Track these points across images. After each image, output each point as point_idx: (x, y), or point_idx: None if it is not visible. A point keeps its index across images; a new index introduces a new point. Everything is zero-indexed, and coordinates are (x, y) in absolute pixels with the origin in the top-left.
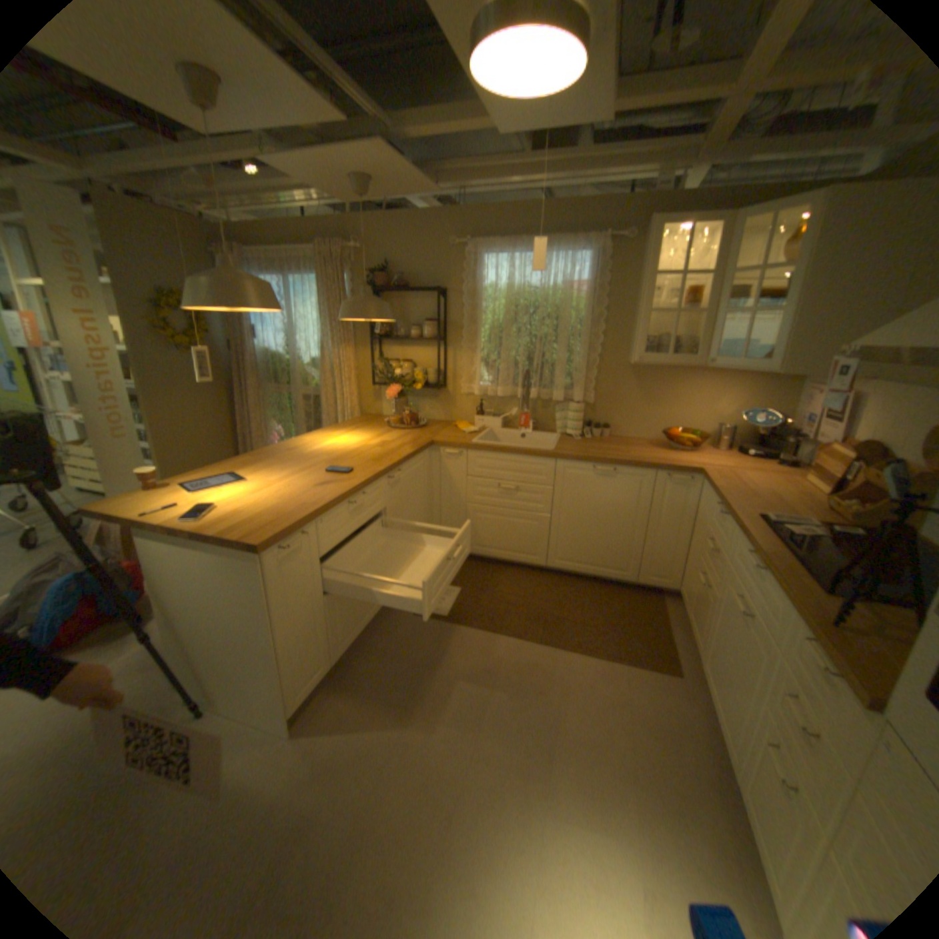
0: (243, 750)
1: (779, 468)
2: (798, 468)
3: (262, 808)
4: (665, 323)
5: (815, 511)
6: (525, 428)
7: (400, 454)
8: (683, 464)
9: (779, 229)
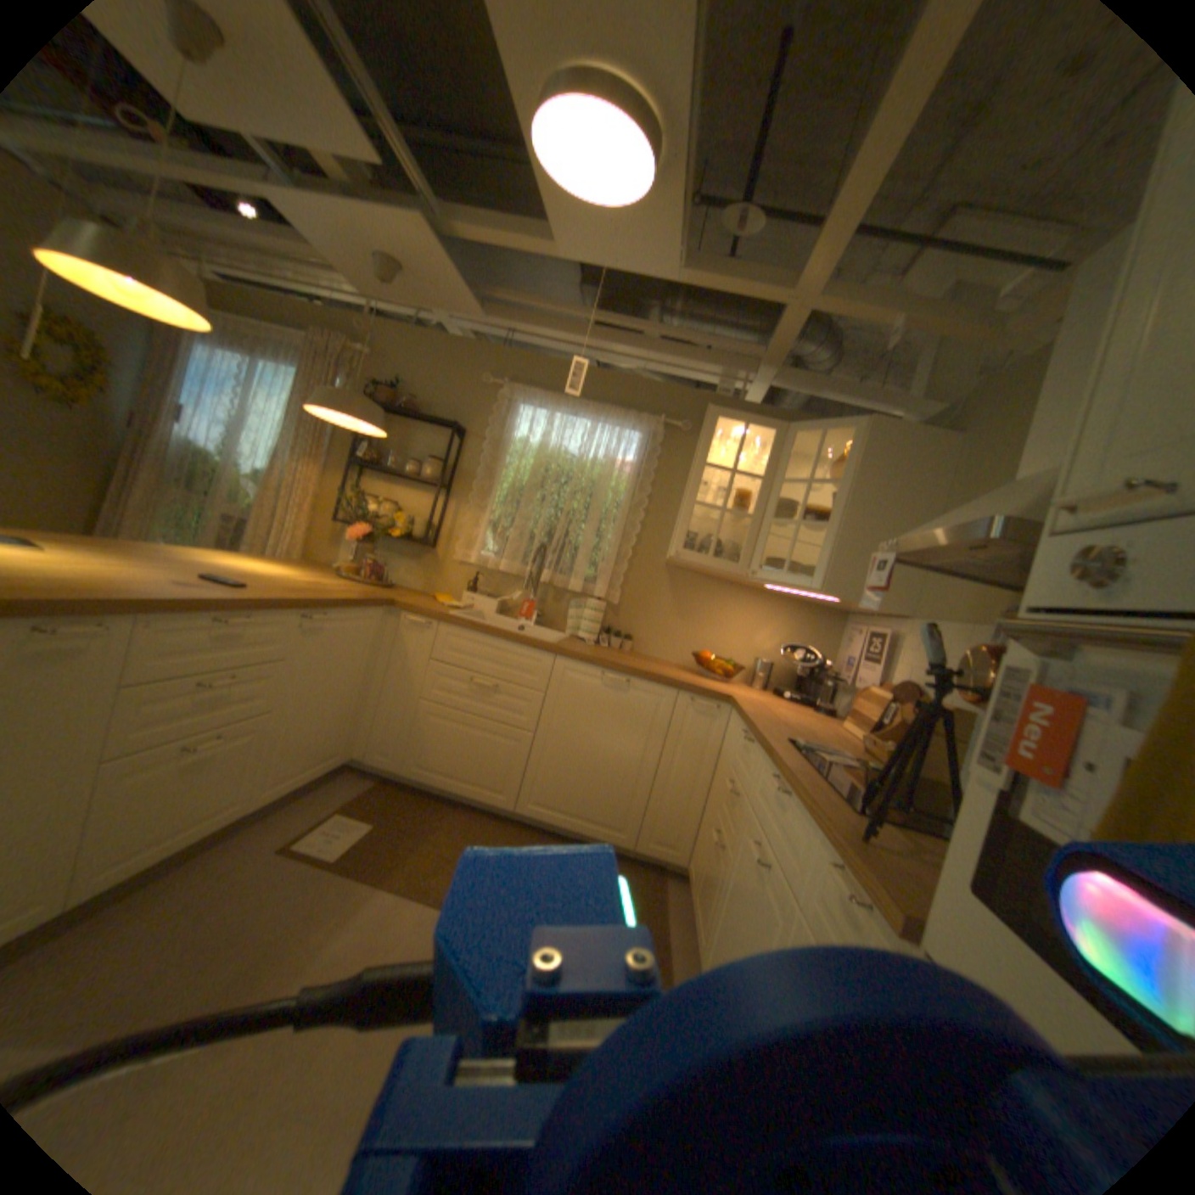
0: None
1: (814, 715)
2: (833, 719)
3: None
4: (709, 530)
5: (848, 751)
6: (526, 618)
7: (335, 596)
8: (708, 689)
9: (826, 456)
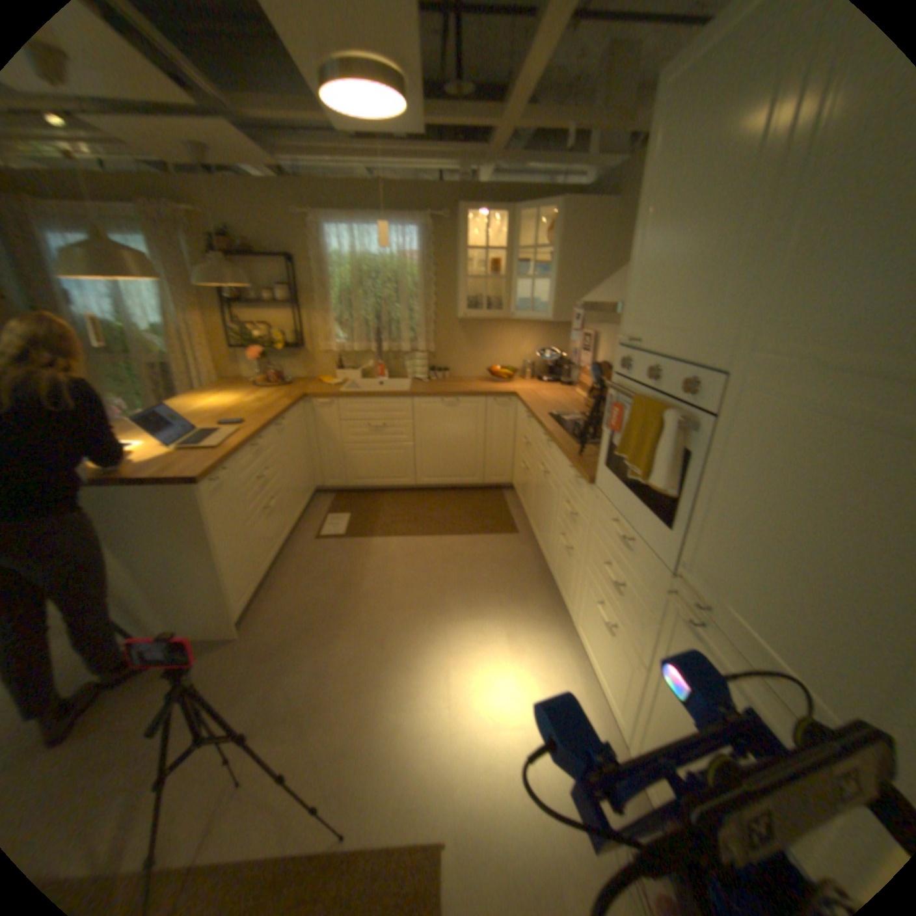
0: (199, 657)
1: (561, 388)
2: (572, 387)
3: (235, 681)
4: (479, 287)
5: (578, 409)
6: (383, 377)
7: (281, 407)
8: (502, 392)
9: (542, 221)
